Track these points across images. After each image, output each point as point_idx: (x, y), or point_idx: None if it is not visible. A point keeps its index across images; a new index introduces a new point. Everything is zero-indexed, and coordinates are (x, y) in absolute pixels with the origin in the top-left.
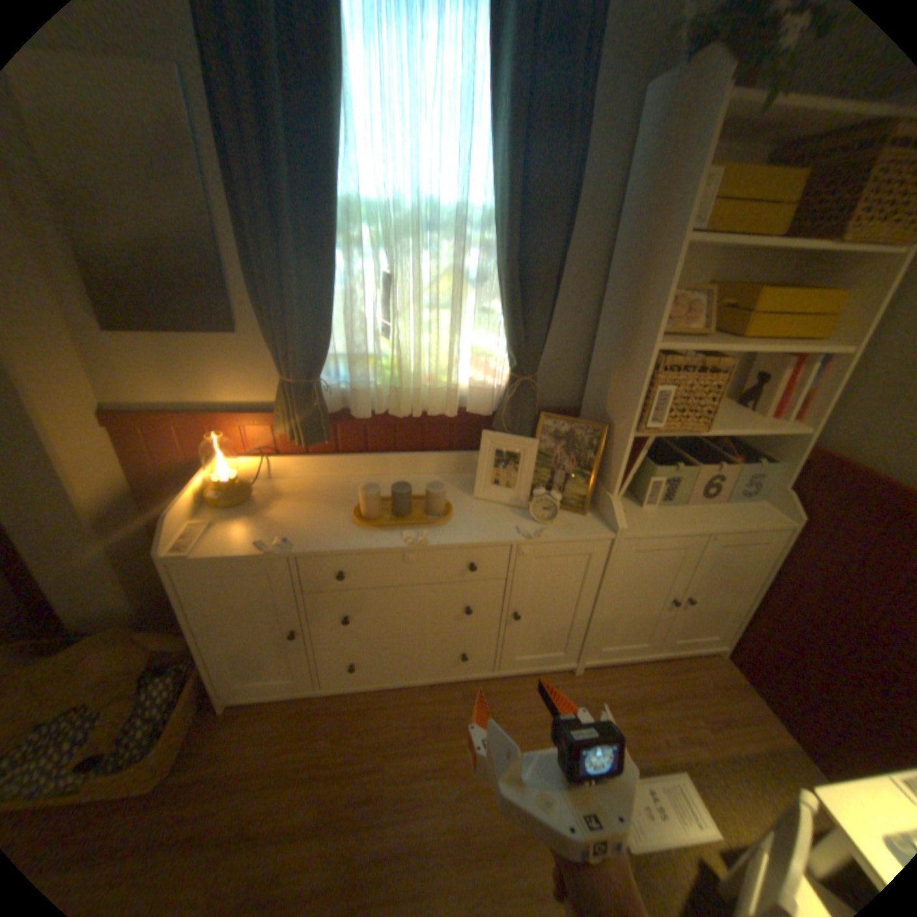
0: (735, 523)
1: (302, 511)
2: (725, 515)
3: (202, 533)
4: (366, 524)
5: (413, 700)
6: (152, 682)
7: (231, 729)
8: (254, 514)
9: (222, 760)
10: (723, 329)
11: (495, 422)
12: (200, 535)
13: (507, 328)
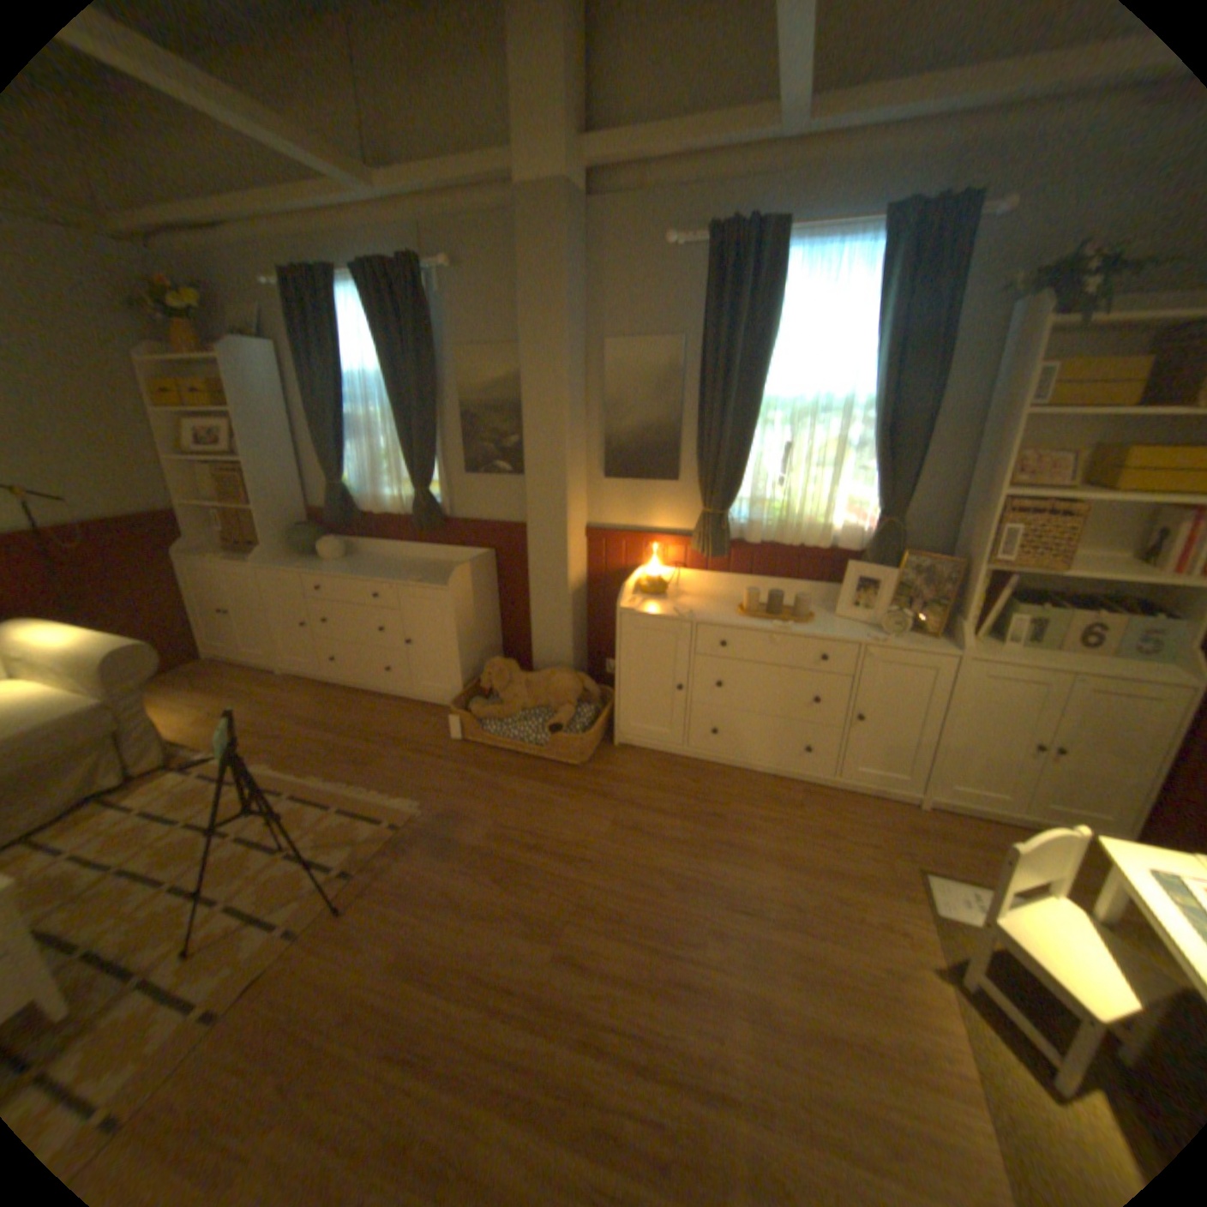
0: (1111, 670)
1: (699, 604)
2: (1103, 664)
3: (638, 603)
4: (745, 614)
5: (757, 780)
6: (582, 706)
7: (622, 756)
8: (667, 601)
9: (617, 768)
10: (1098, 485)
11: (862, 558)
12: (637, 603)
13: (880, 482)
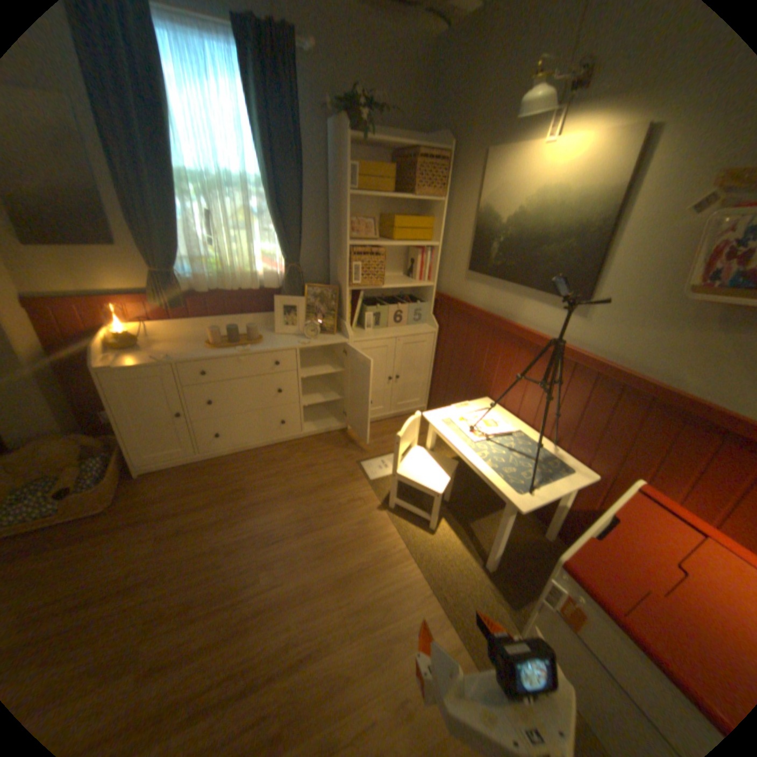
0: (407, 333)
1: (173, 348)
2: (403, 331)
3: (113, 360)
4: (214, 347)
5: (257, 454)
6: (87, 462)
7: (145, 484)
8: (143, 351)
9: (143, 496)
10: (385, 238)
11: (282, 293)
12: (112, 360)
13: (279, 240)
